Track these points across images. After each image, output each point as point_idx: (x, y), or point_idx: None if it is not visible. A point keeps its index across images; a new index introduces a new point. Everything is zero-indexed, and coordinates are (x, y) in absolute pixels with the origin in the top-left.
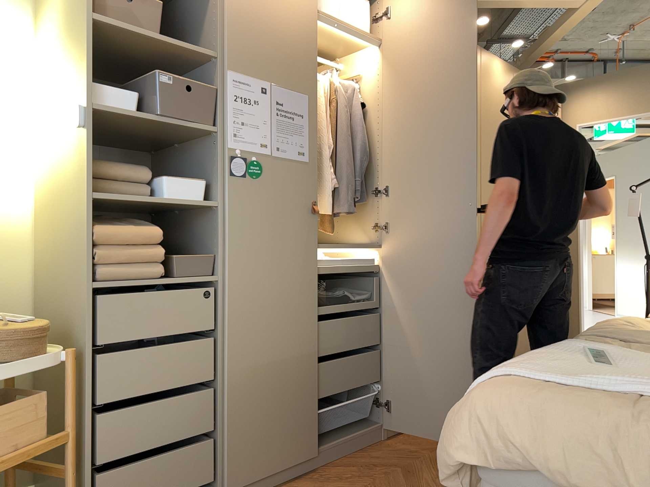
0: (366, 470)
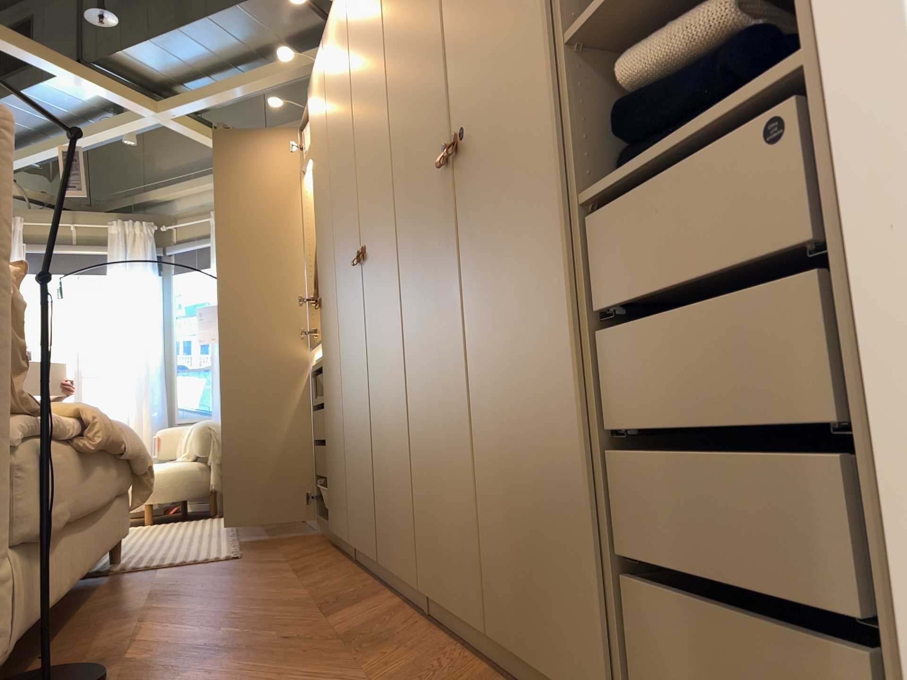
0: (310, 546)
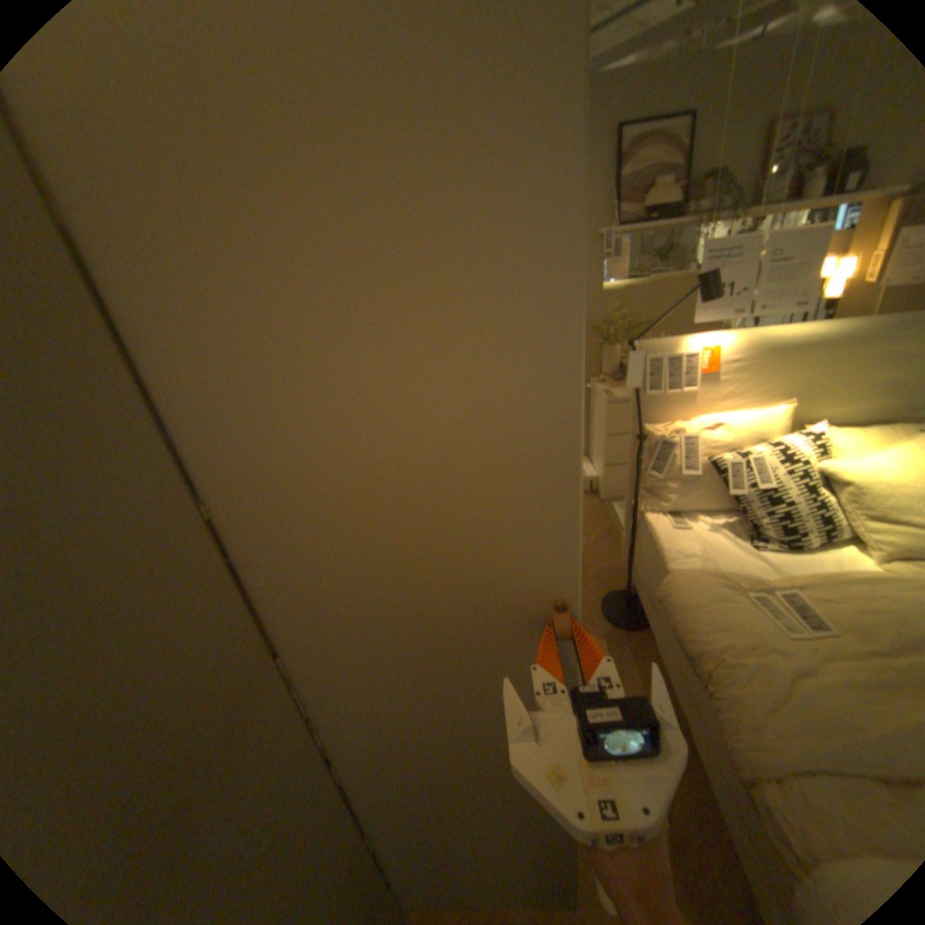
0: None
